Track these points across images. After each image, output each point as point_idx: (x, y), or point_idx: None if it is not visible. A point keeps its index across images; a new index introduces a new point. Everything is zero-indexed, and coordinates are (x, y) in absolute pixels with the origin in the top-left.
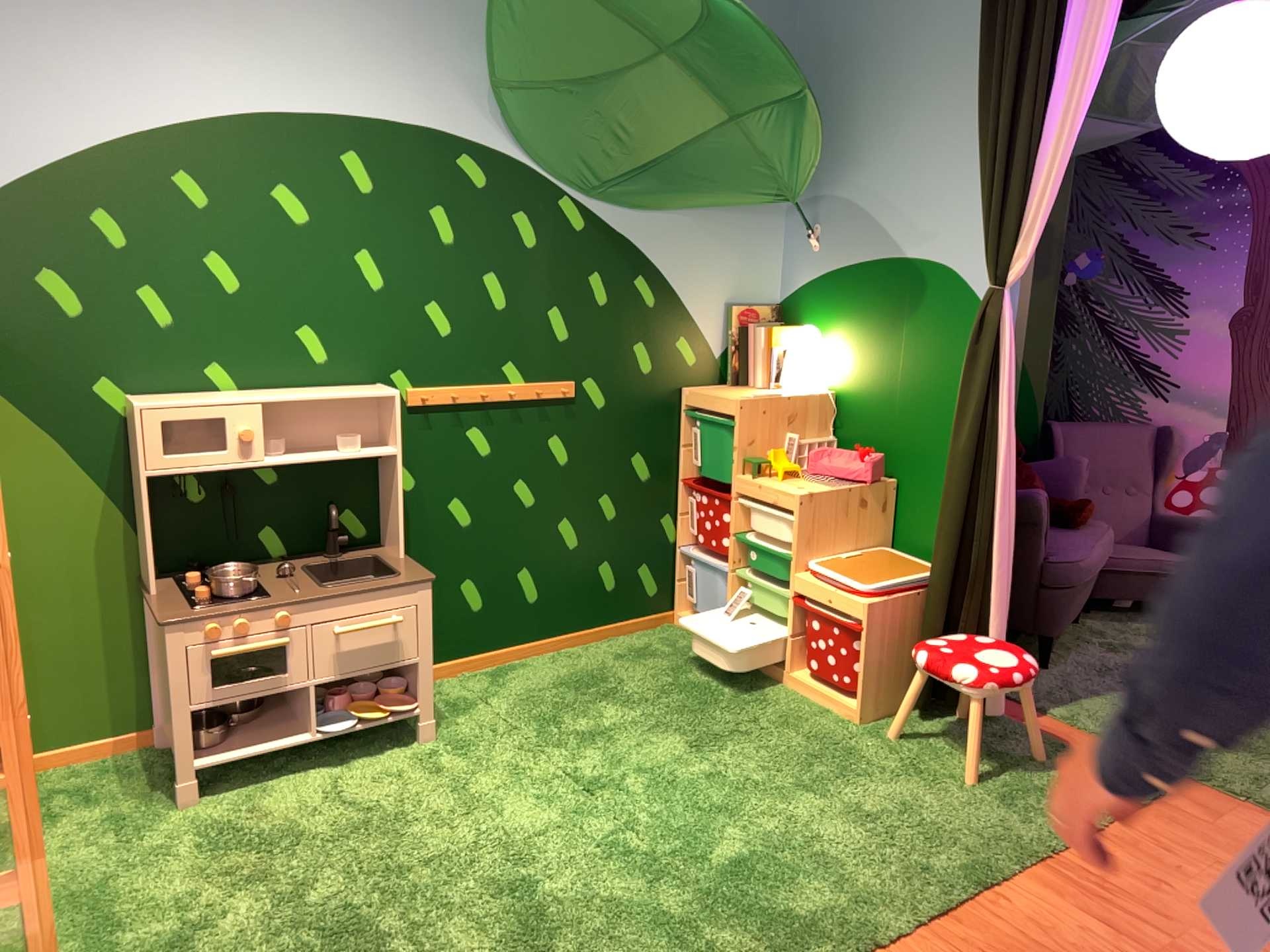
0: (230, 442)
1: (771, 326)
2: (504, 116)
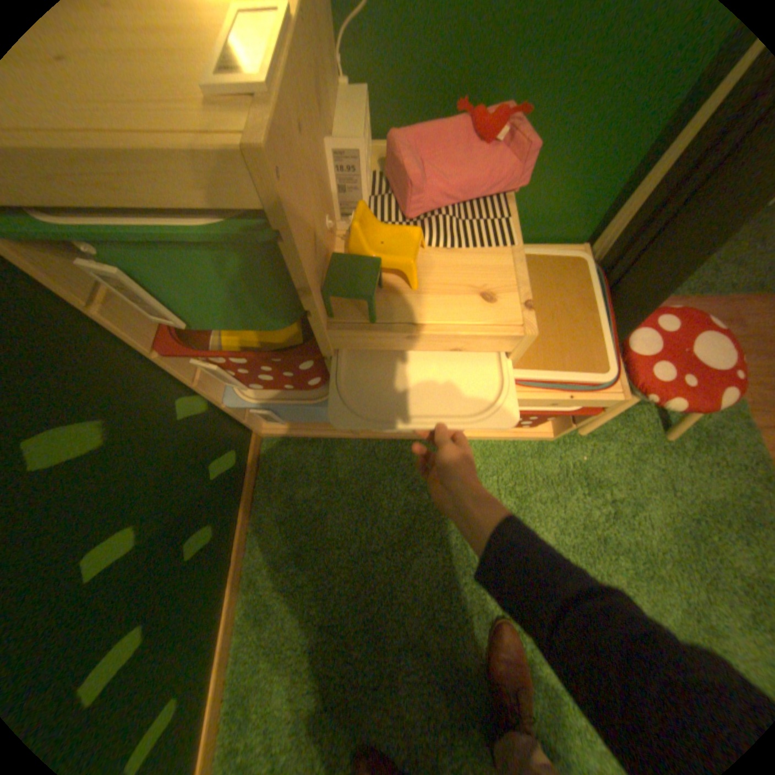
0: None
1: None
2: None
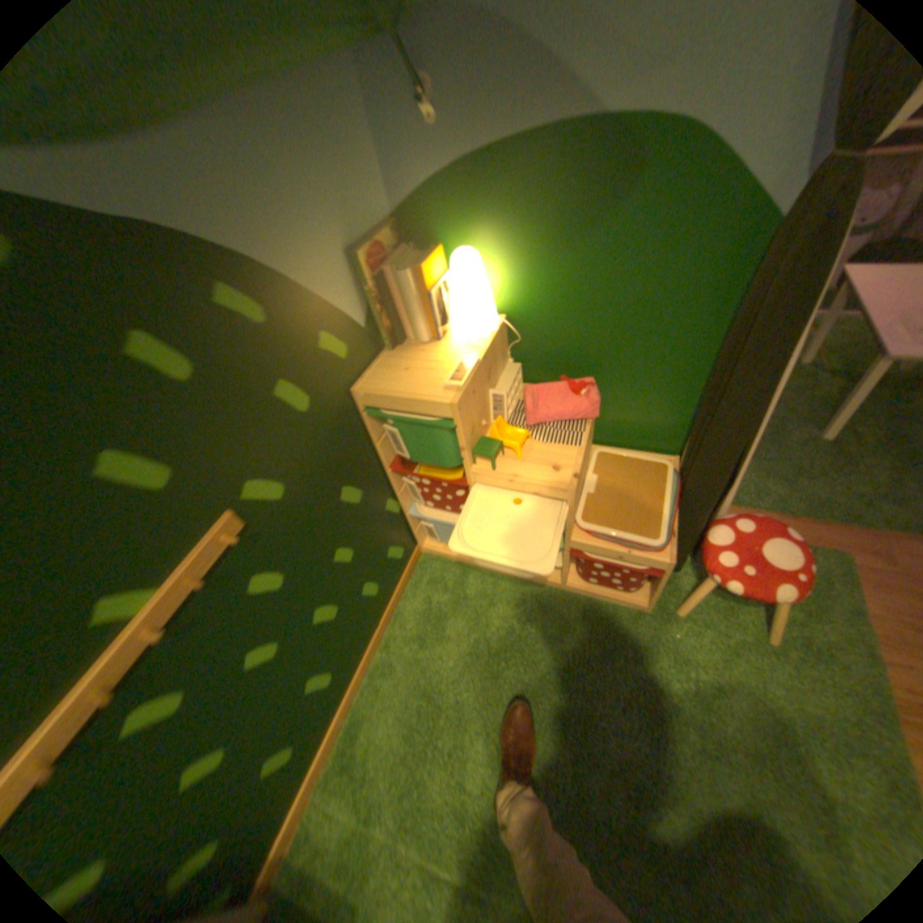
0: None
1: (410, 260)
2: None
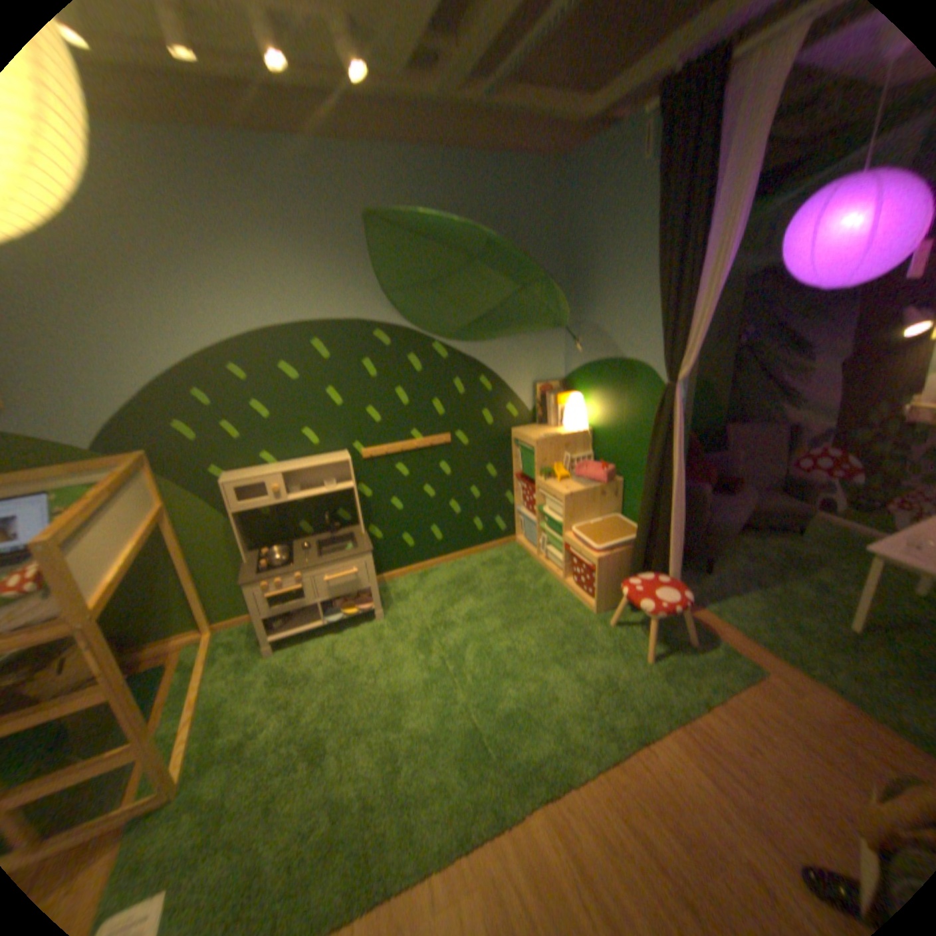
0: (269, 494)
1: (557, 395)
2: (393, 309)
